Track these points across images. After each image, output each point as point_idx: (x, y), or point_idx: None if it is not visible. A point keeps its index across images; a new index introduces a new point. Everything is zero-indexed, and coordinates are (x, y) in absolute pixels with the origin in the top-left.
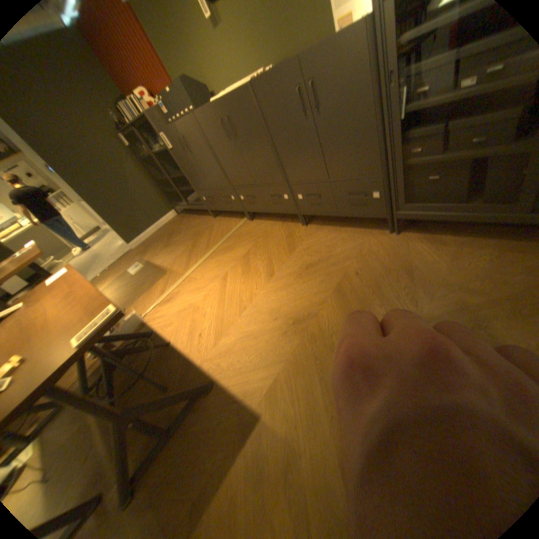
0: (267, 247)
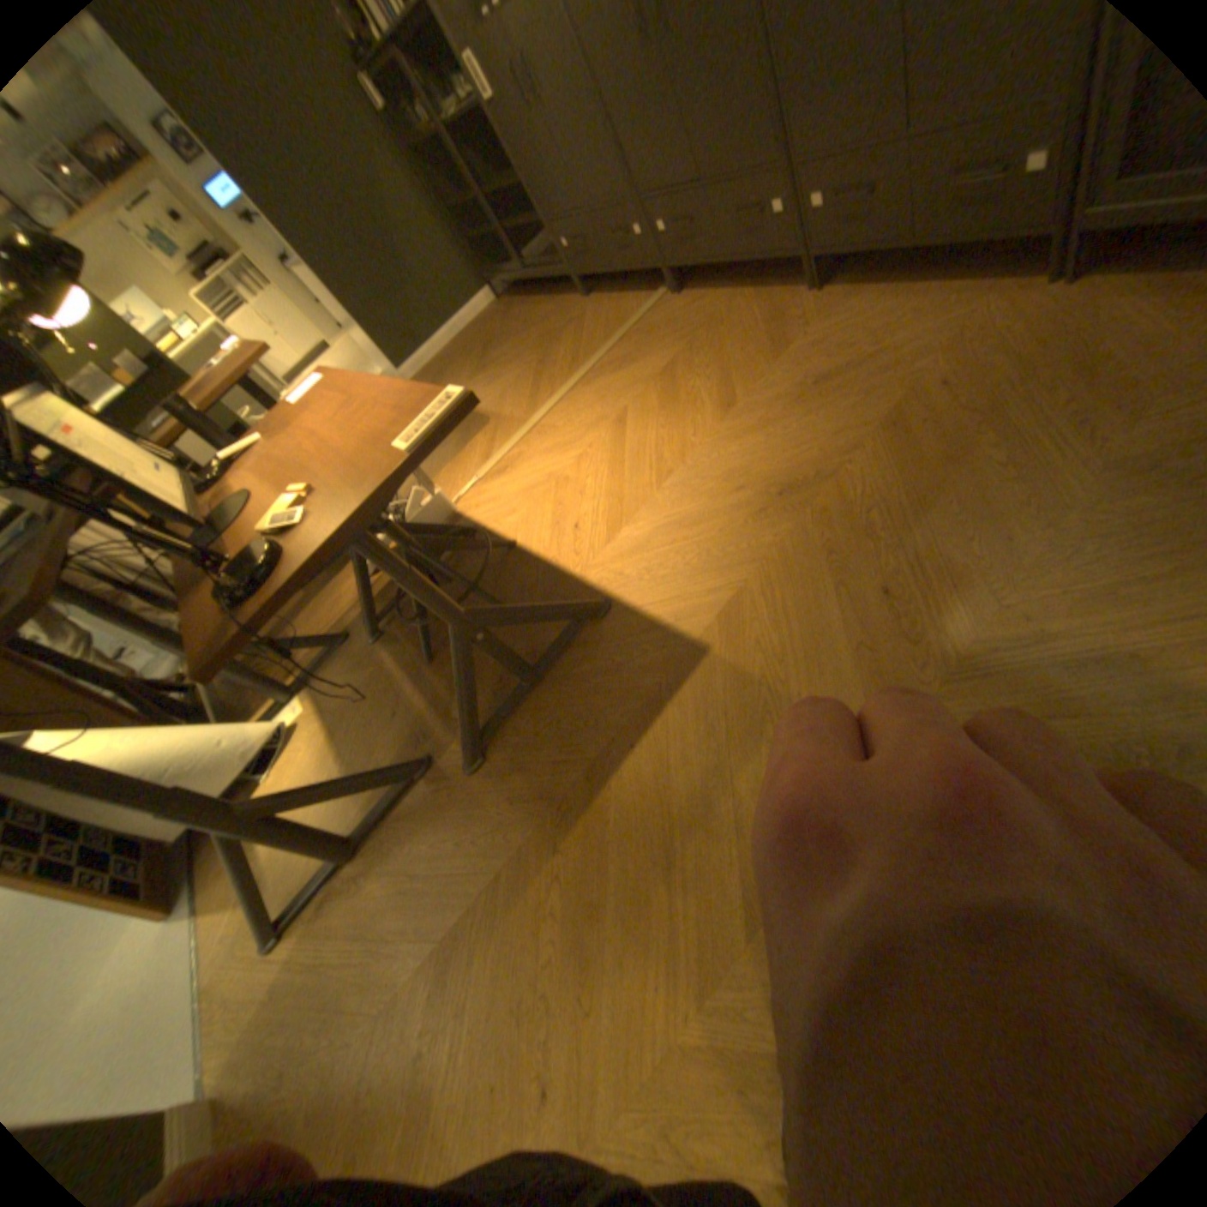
0: (717, 347)
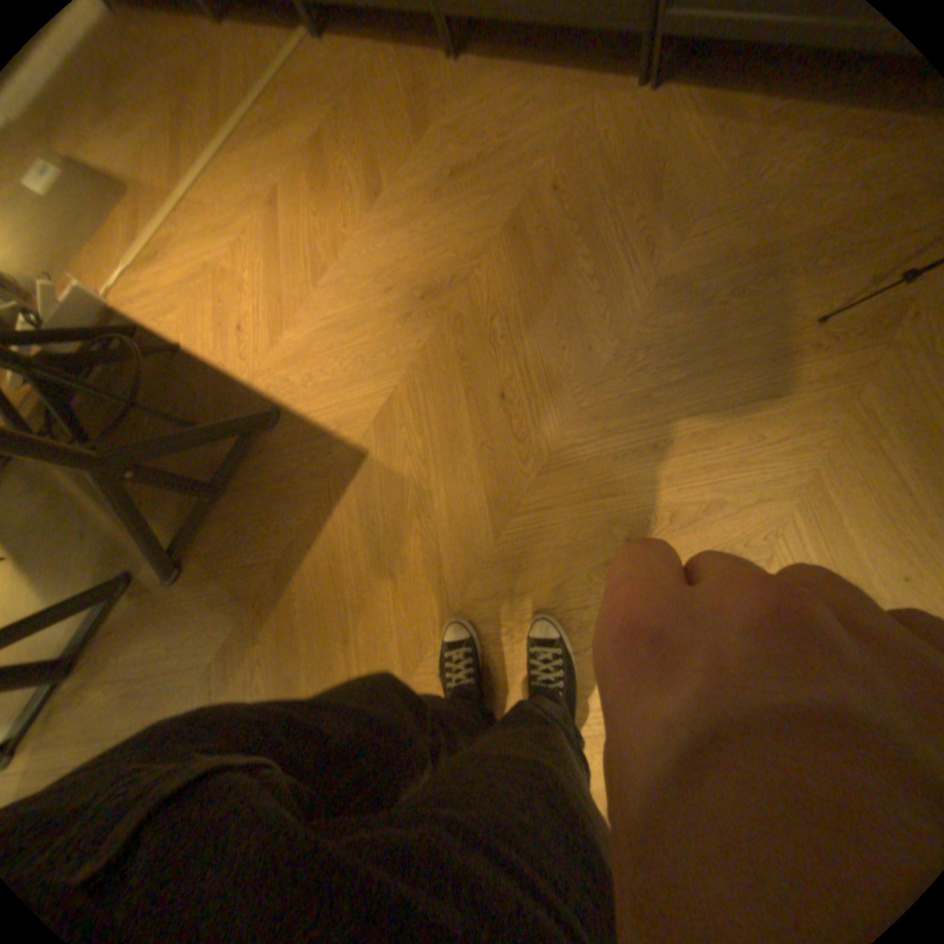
0: (362, 119)
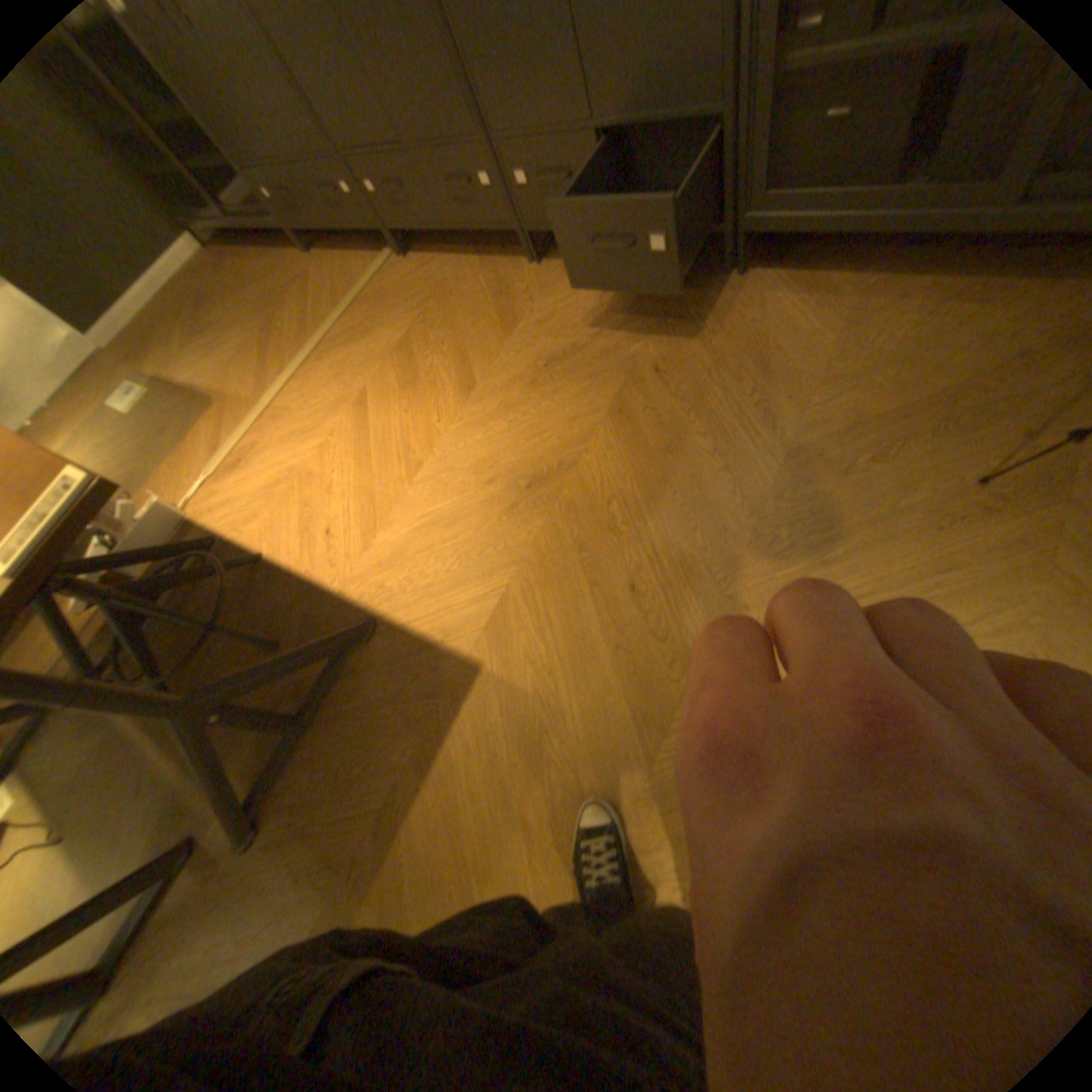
0: (450, 322)
